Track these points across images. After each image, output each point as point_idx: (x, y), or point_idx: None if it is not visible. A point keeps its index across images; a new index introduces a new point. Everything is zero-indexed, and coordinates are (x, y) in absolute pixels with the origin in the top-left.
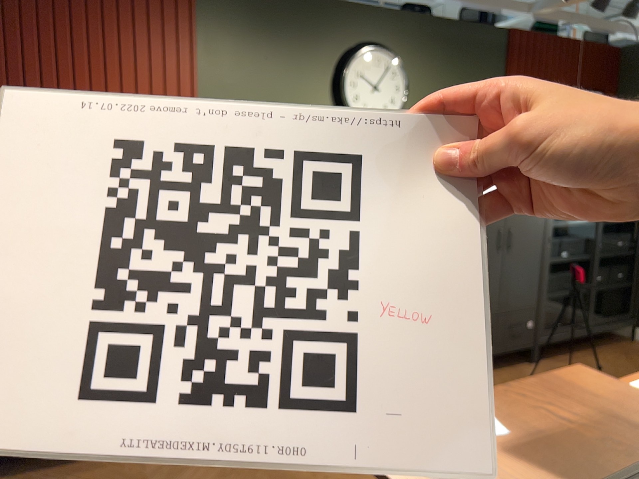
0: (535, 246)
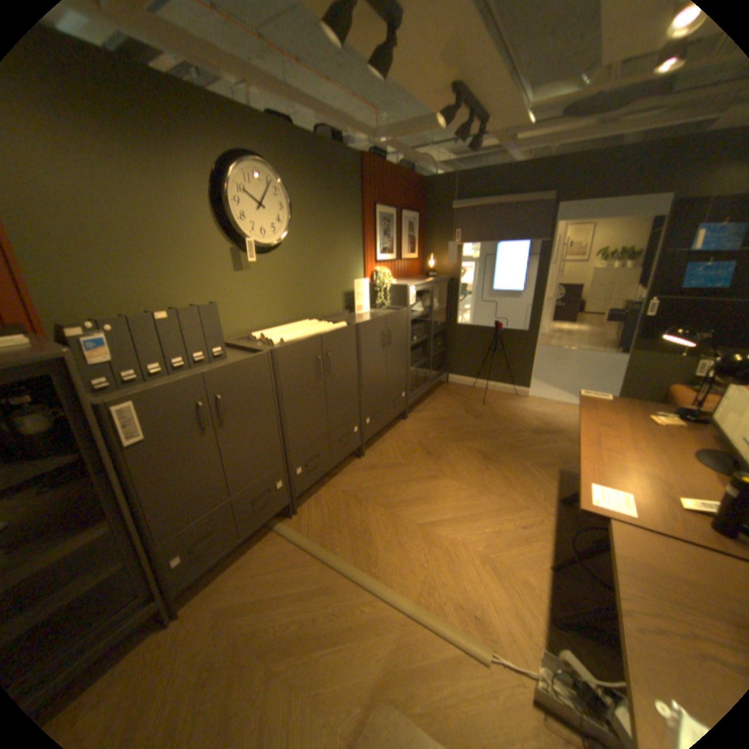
0: (402, 339)
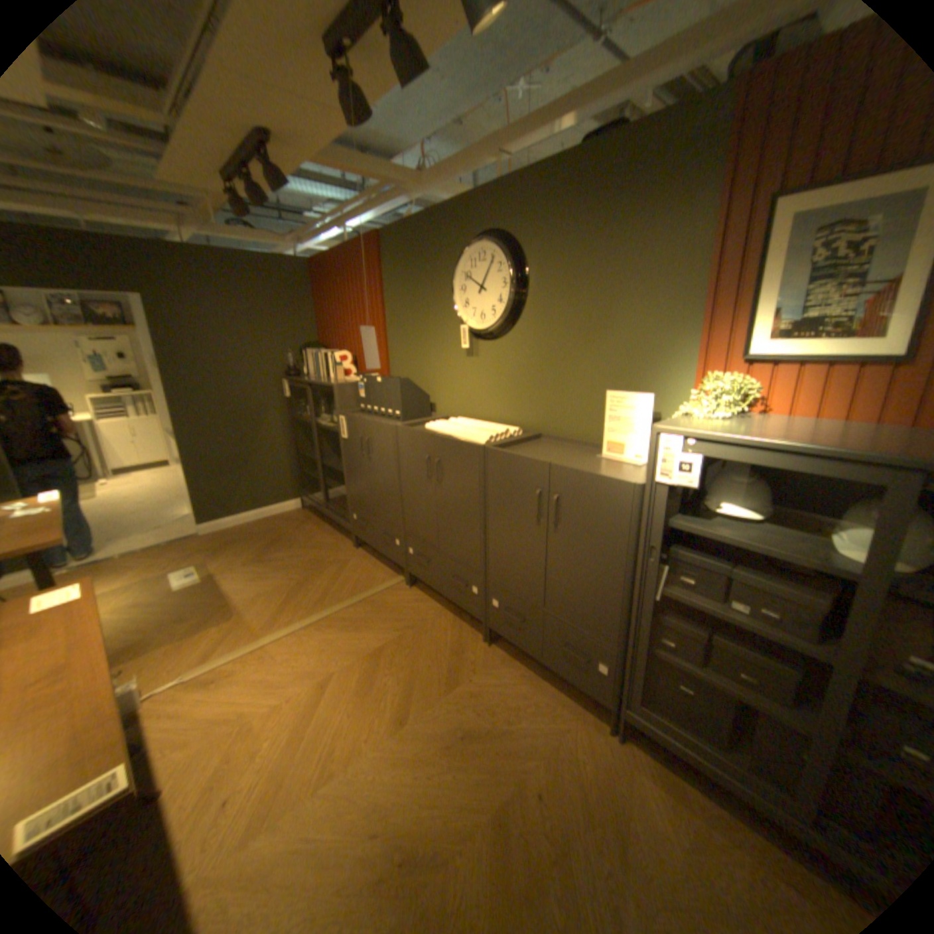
0: (607, 543)
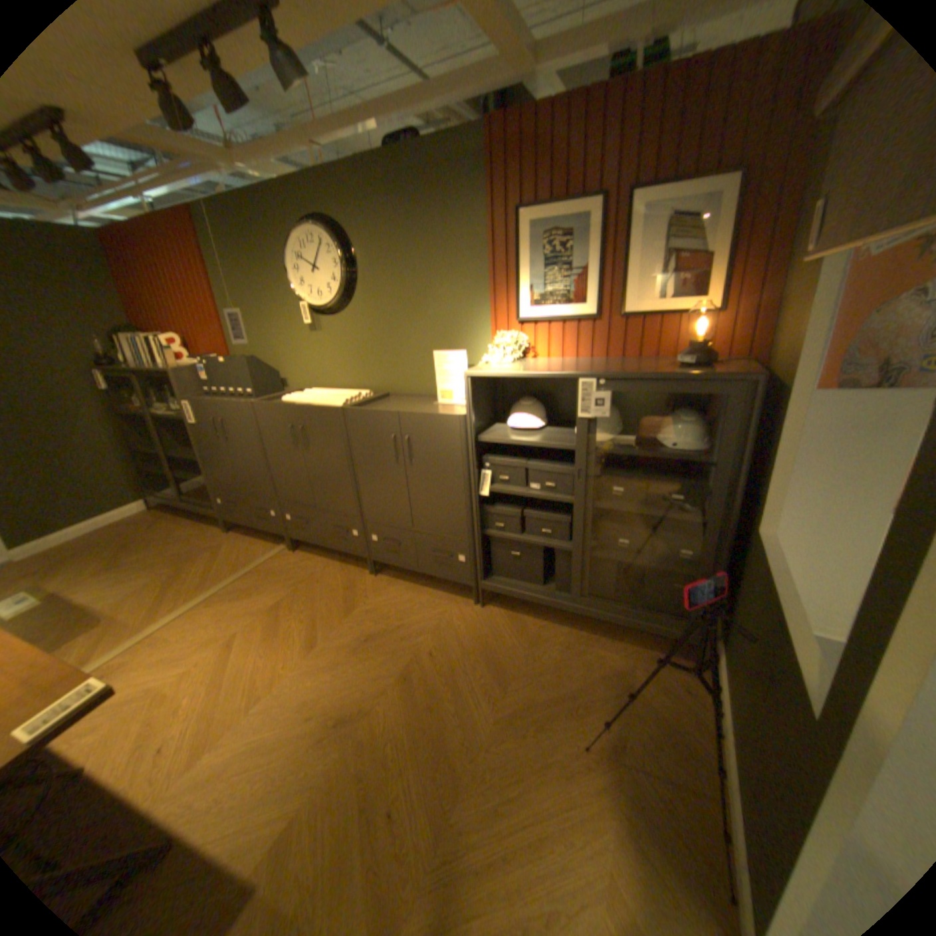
0: (449, 464)
